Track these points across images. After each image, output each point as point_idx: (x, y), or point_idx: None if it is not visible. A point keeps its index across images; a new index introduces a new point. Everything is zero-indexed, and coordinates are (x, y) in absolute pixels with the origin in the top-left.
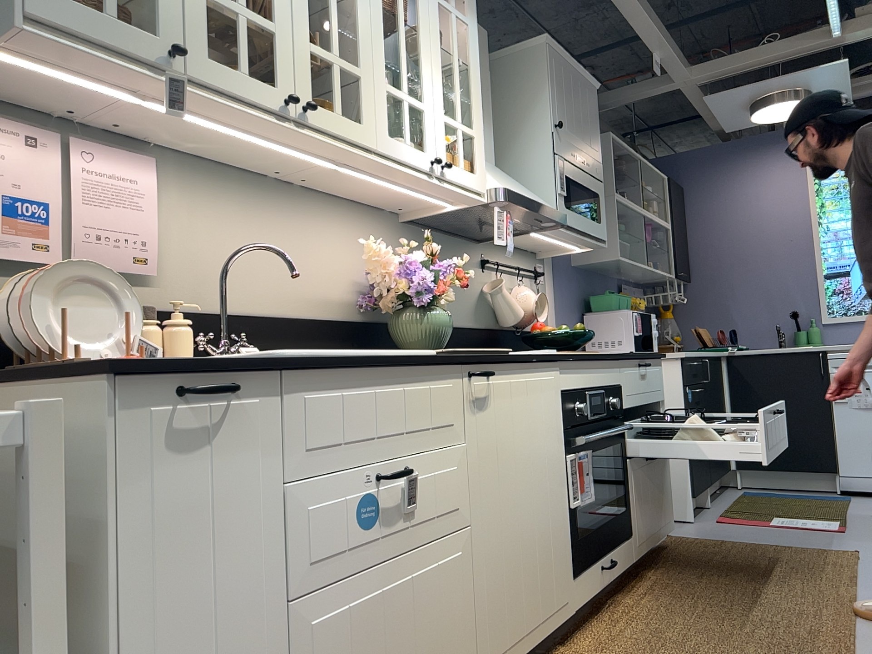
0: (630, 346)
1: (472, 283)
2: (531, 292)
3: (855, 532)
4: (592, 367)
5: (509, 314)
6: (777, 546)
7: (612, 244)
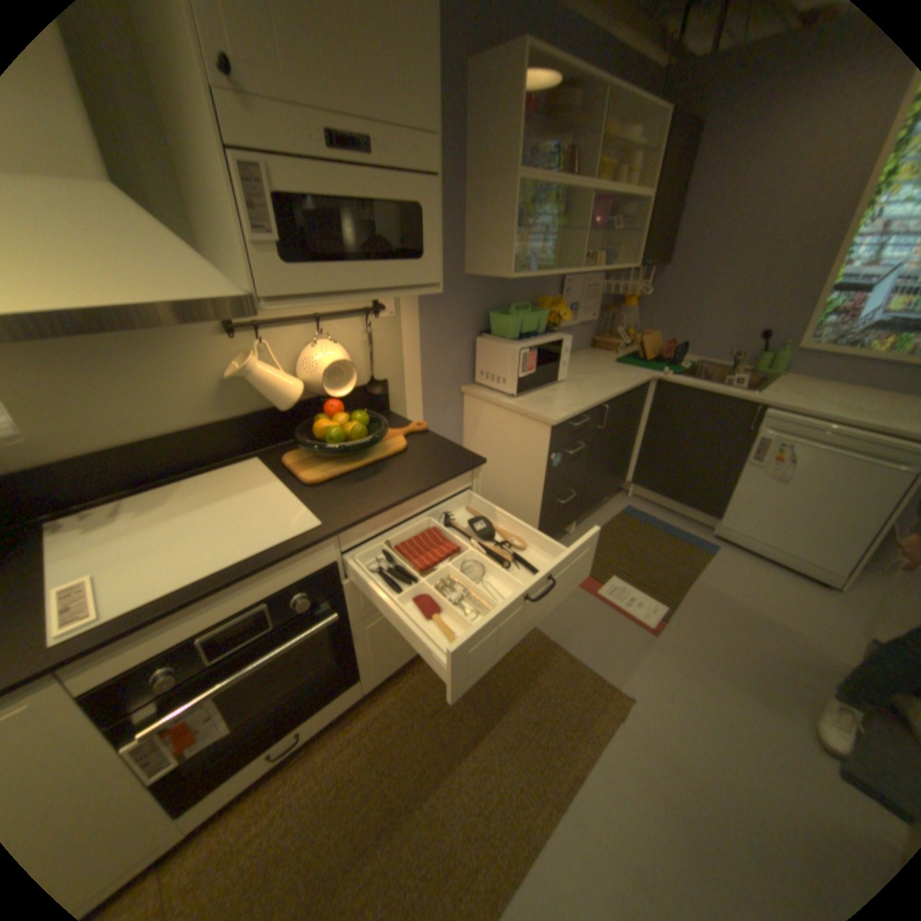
0: (513, 386)
1: (193, 363)
2: (322, 356)
3: (667, 643)
4: (213, 599)
5: (272, 397)
6: (562, 658)
7: (505, 253)
